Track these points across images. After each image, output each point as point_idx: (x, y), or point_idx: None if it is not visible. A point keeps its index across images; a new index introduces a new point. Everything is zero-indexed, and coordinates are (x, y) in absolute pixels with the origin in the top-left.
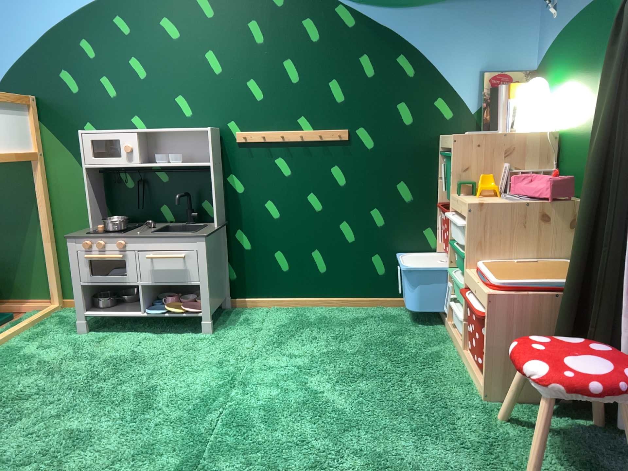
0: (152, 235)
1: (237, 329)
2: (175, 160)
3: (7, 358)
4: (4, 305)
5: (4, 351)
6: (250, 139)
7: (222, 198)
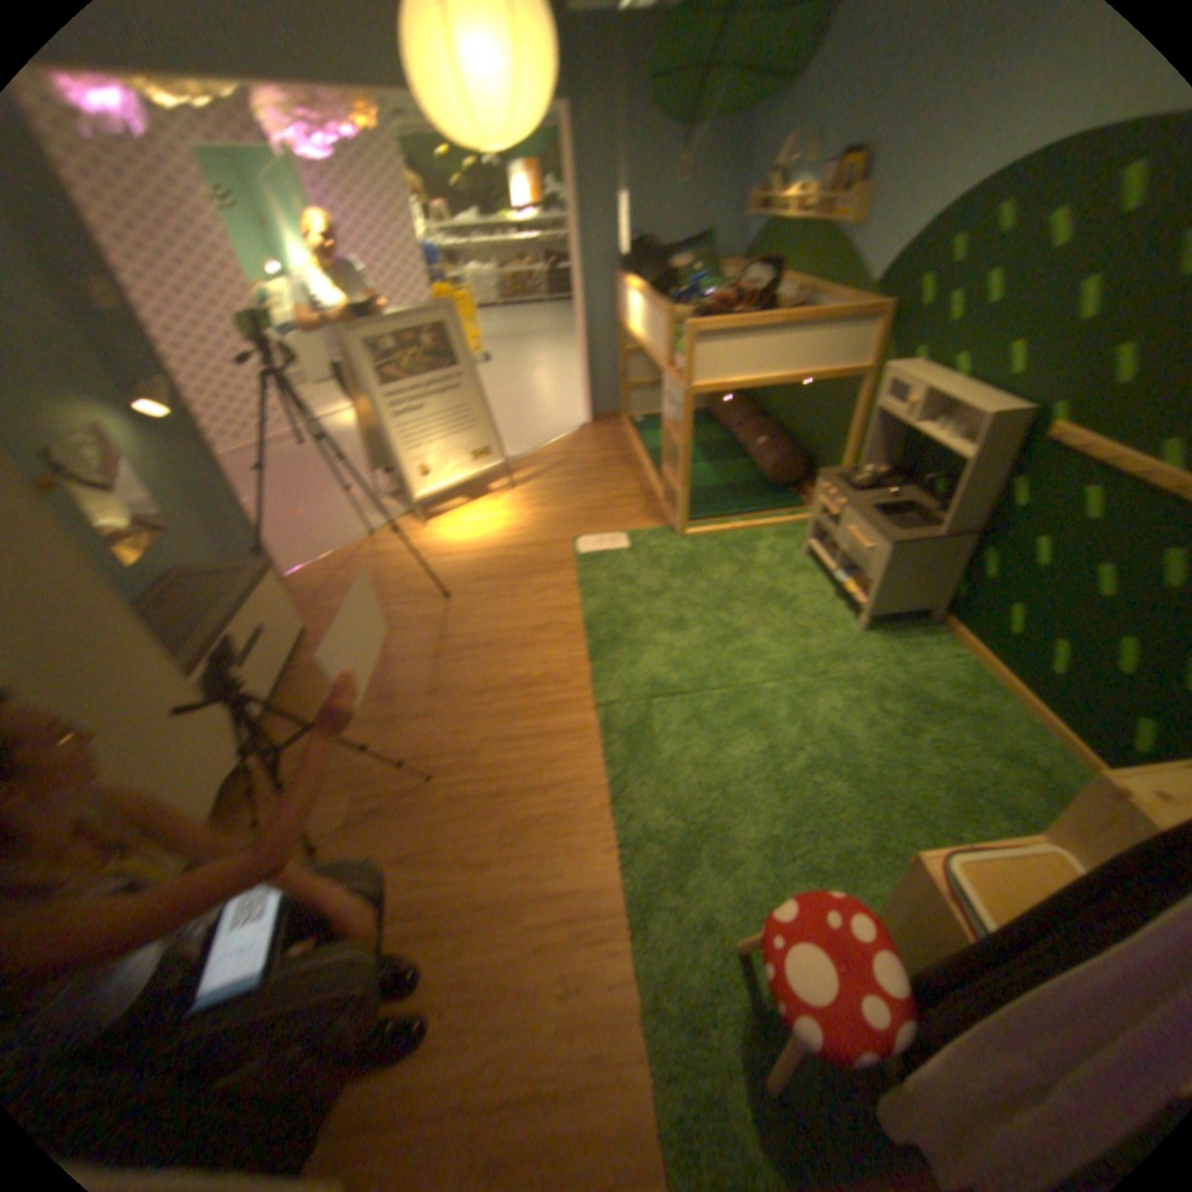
0: (861, 512)
1: (888, 648)
2: (967, 429)
3: (743, 544)
4: (809, 493)
5: (752, 536)
6: (1066, 442)
7: (995, 502)
